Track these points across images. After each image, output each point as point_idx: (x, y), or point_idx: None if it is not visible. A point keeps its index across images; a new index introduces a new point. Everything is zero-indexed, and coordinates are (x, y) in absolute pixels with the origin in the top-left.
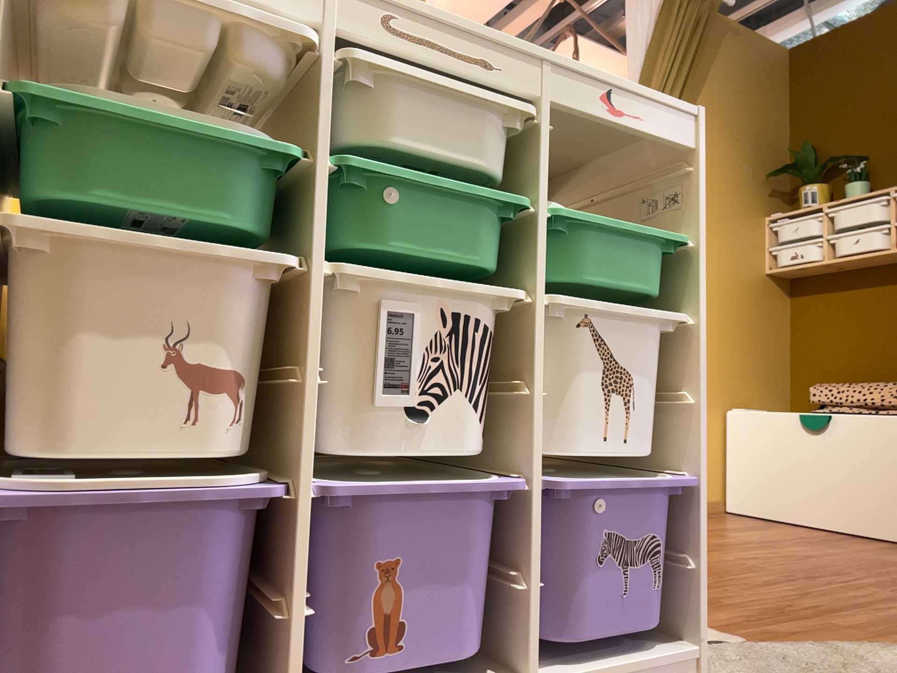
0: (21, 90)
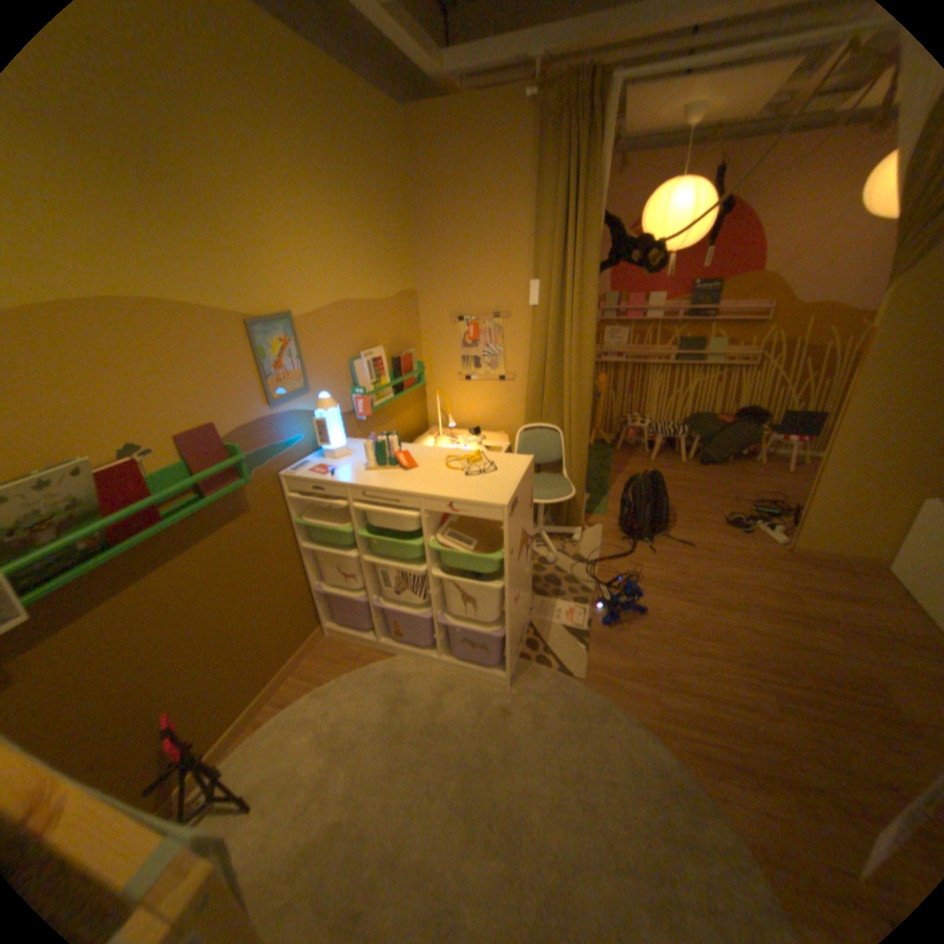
0: (298, 519)
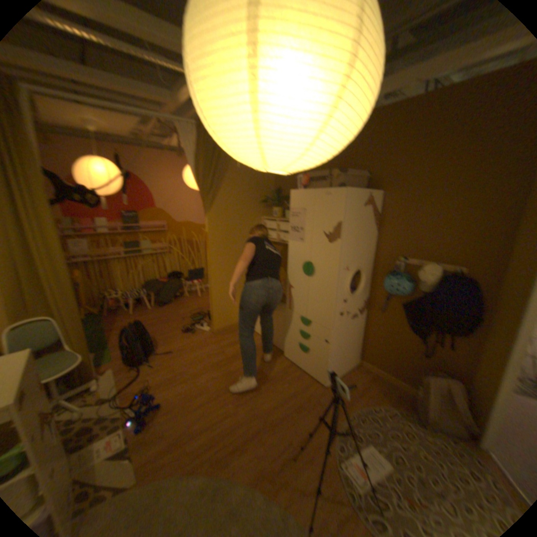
0: None
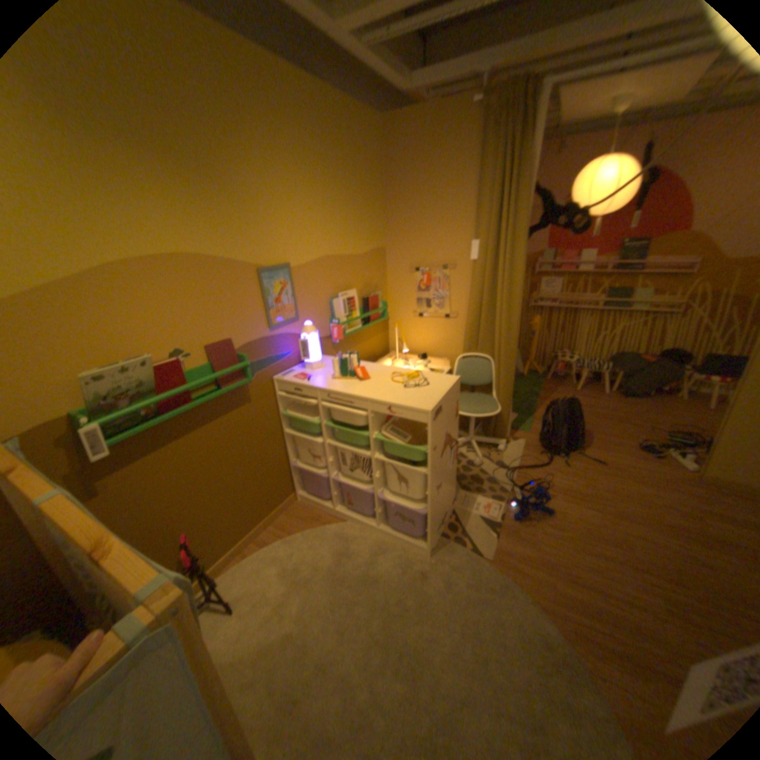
0: (283, 412)
